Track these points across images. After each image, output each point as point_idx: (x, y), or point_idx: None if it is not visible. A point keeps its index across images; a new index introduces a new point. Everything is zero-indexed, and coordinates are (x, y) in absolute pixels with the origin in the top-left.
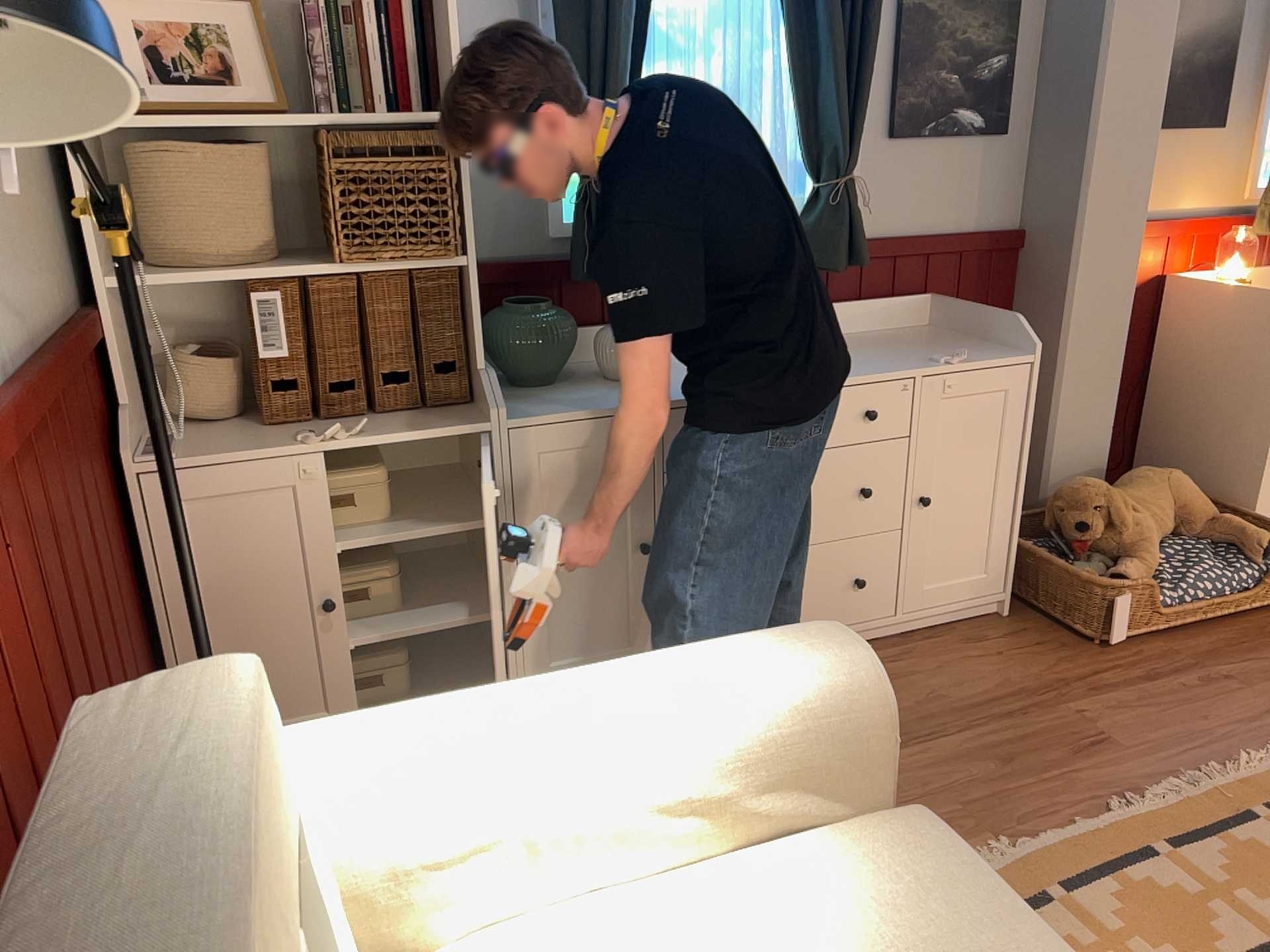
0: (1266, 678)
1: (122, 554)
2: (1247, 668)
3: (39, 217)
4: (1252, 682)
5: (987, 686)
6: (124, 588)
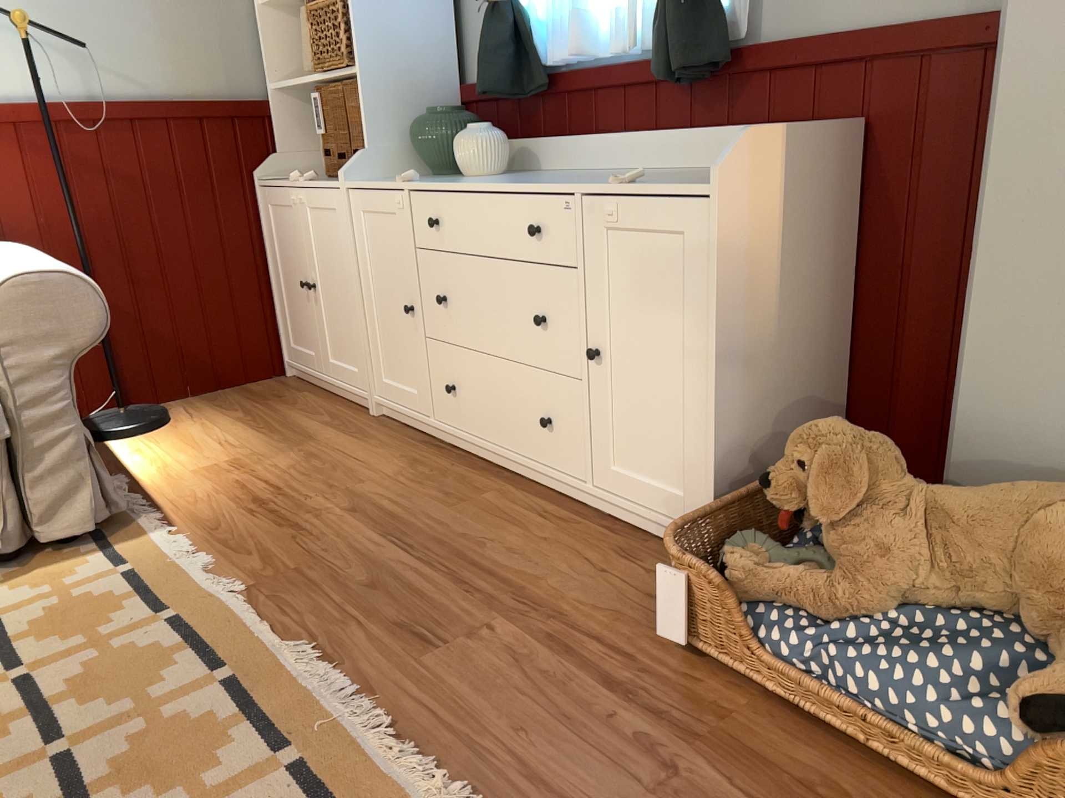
0: None
1: (247, 226)
2: None
3: (219, 52)
4: None
5: (517, 568)
6: (237, 241)
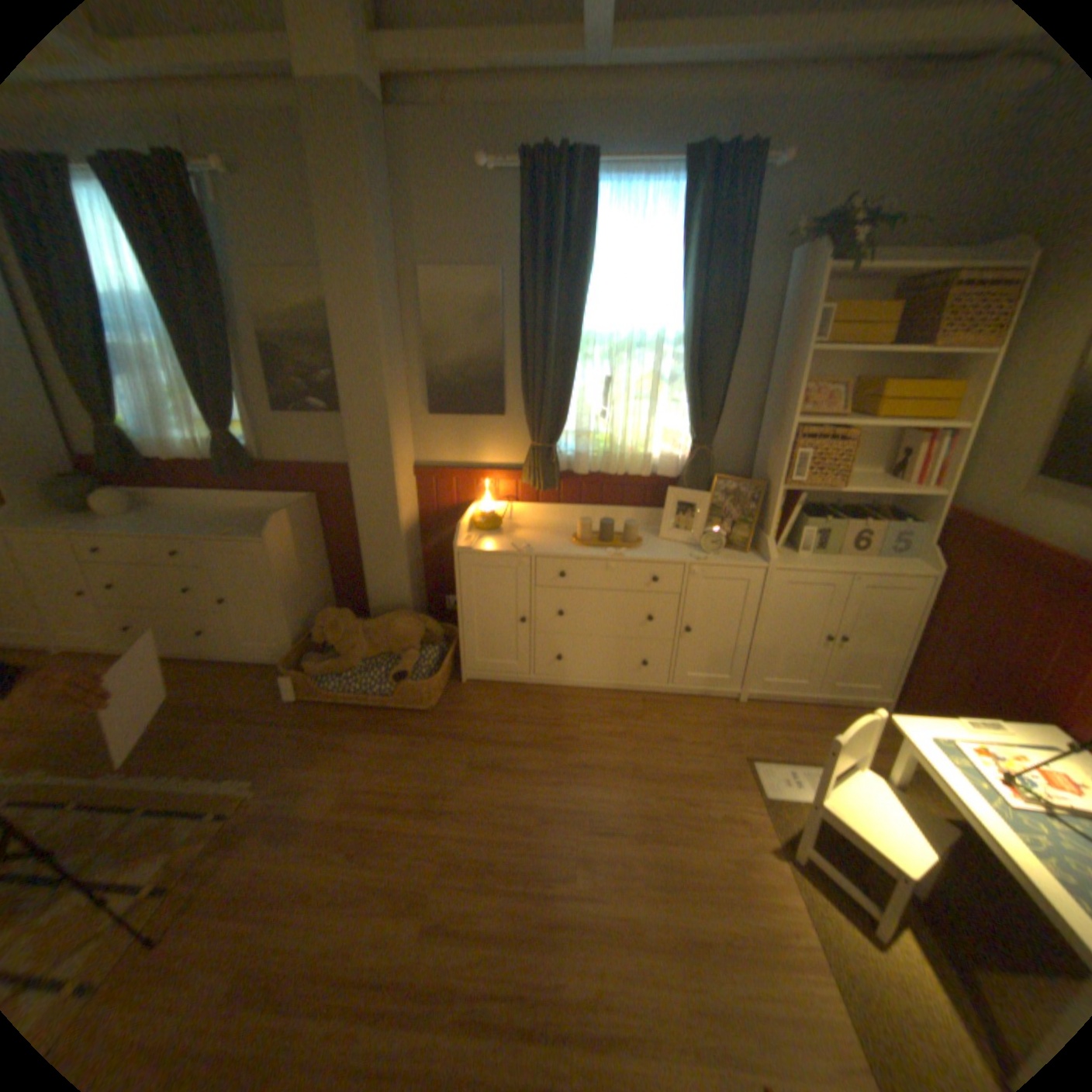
0: (314, 749)
1: None
2: (320, 740)
3: None
4: (302, 749)
5: (207, 703)
6: None
